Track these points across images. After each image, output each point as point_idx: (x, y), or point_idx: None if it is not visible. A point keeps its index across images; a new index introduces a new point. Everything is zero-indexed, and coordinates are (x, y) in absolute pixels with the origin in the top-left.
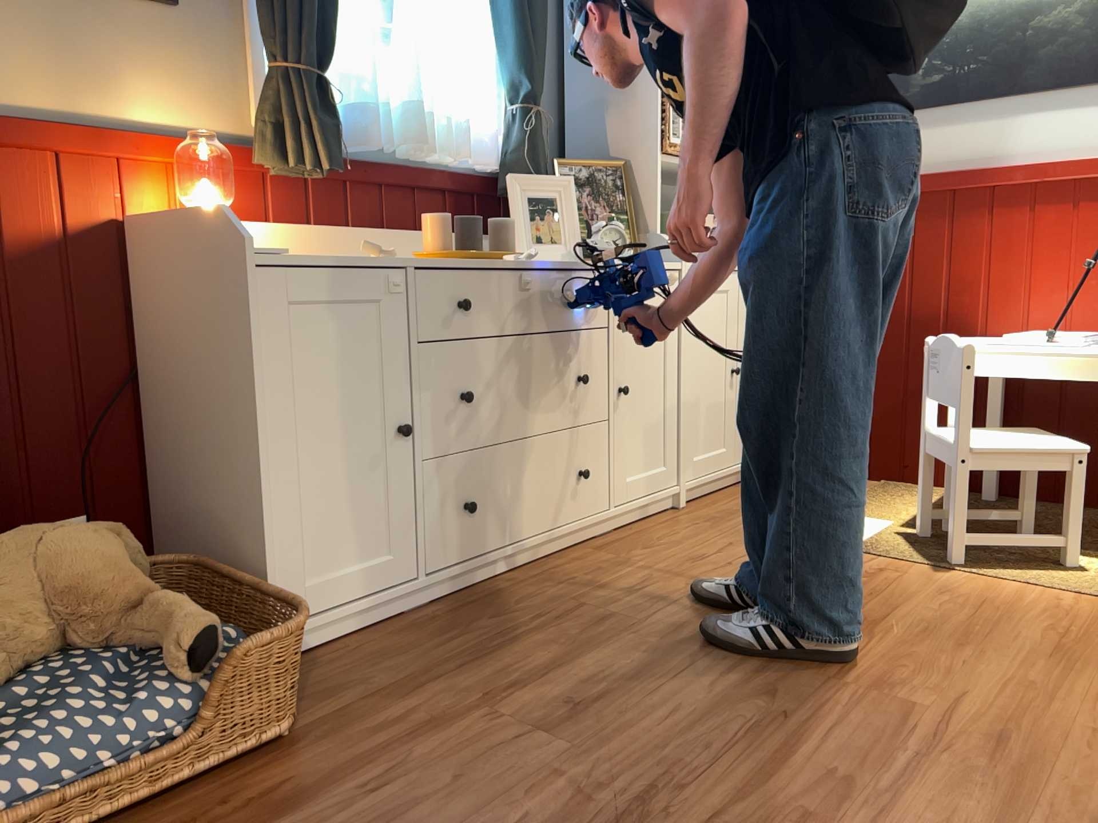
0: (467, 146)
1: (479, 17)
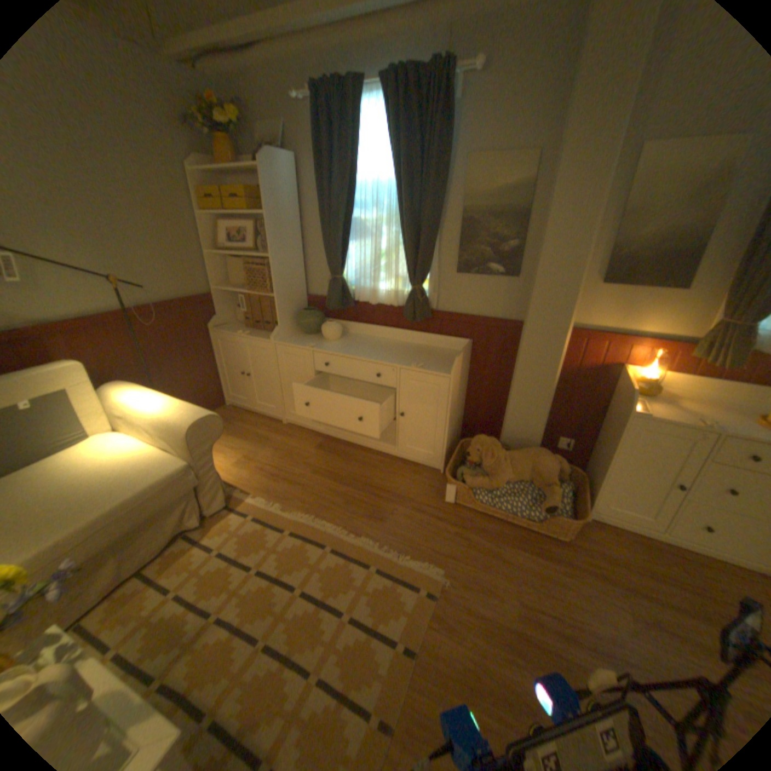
0: None
1: None
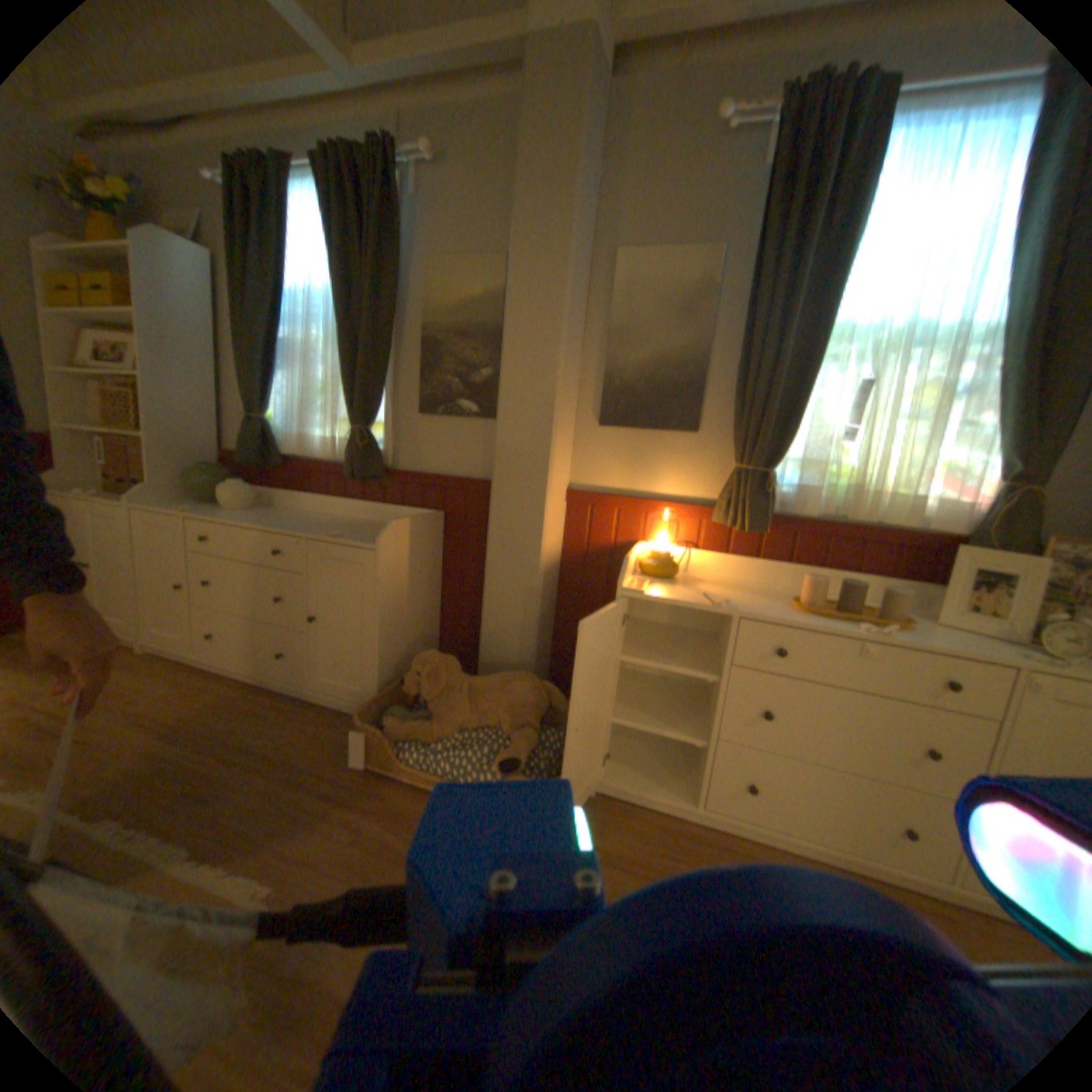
0: (938, 513)
1: (985, 403)
